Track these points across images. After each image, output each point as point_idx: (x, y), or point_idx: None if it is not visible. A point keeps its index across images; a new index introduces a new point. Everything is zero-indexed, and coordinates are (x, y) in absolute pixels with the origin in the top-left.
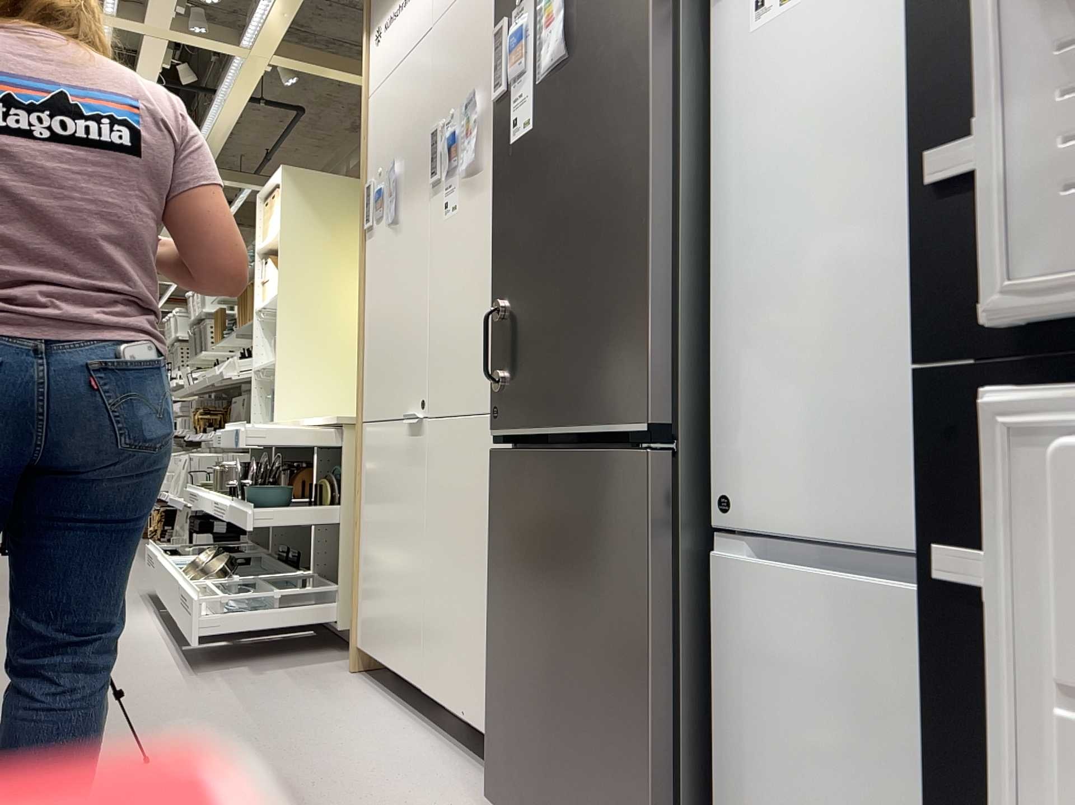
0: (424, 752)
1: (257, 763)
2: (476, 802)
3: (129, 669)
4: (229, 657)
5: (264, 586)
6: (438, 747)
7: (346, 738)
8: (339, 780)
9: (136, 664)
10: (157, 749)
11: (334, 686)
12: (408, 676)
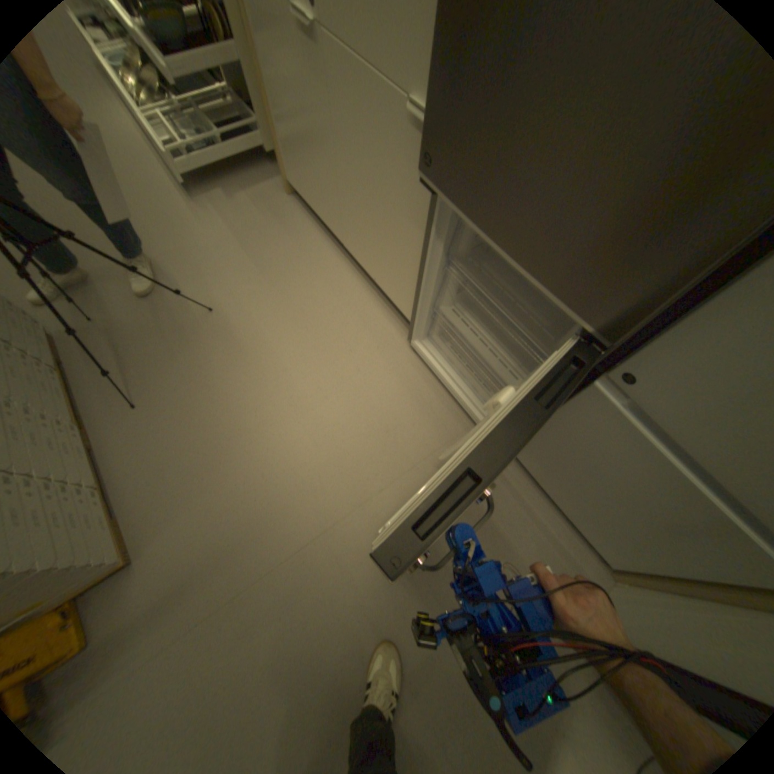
0: (353, 288)
1: (269, 304)
2: (389, 336)
3: (146, 193)
4: (202, 174)
5: (201, 115)
6: (358, 282)
7: (307, 275)
8: (316, 319)
9: (146, 185)
10: (208, 292)
11: (282, 211)
12: (331, 228)
